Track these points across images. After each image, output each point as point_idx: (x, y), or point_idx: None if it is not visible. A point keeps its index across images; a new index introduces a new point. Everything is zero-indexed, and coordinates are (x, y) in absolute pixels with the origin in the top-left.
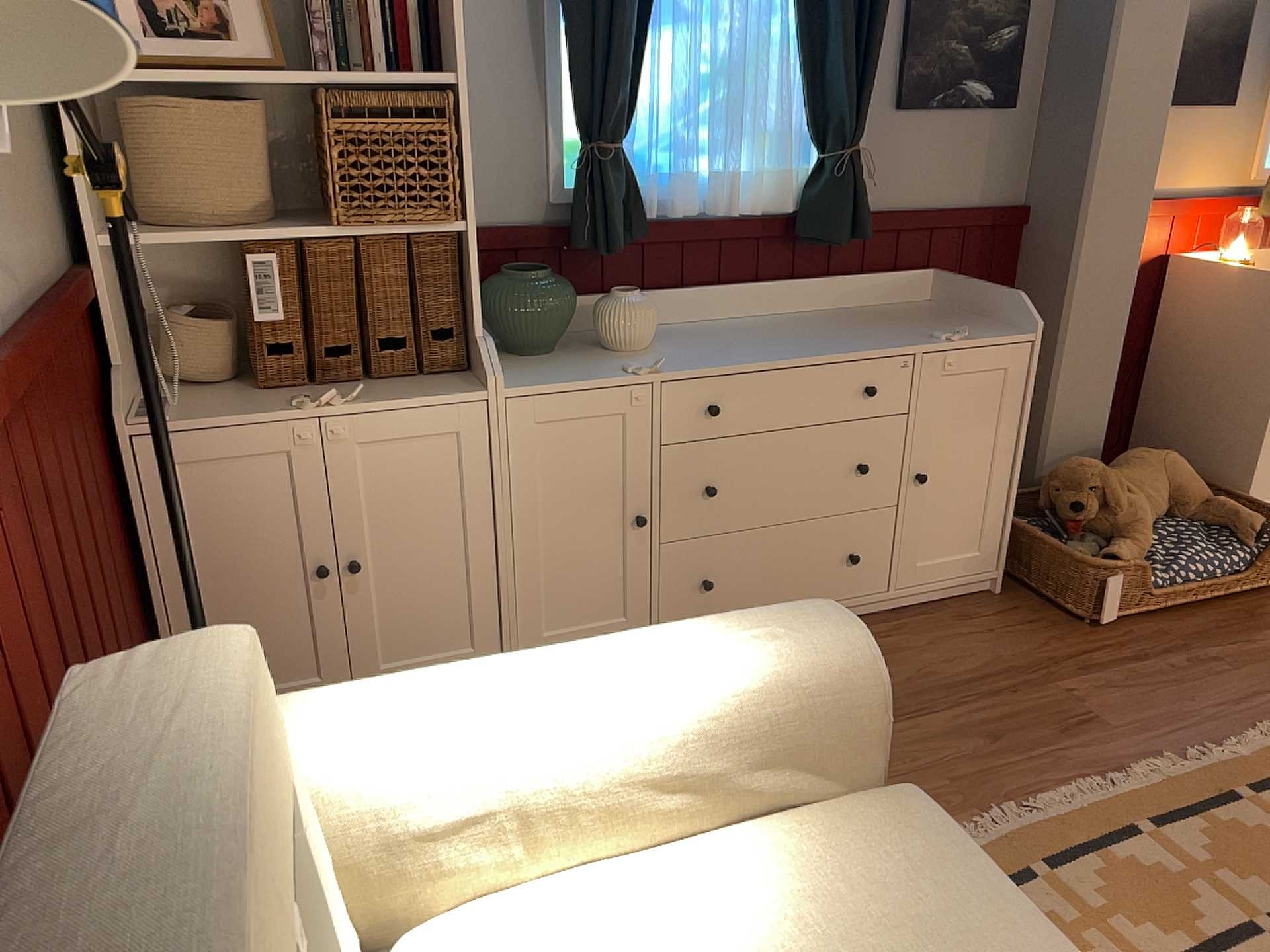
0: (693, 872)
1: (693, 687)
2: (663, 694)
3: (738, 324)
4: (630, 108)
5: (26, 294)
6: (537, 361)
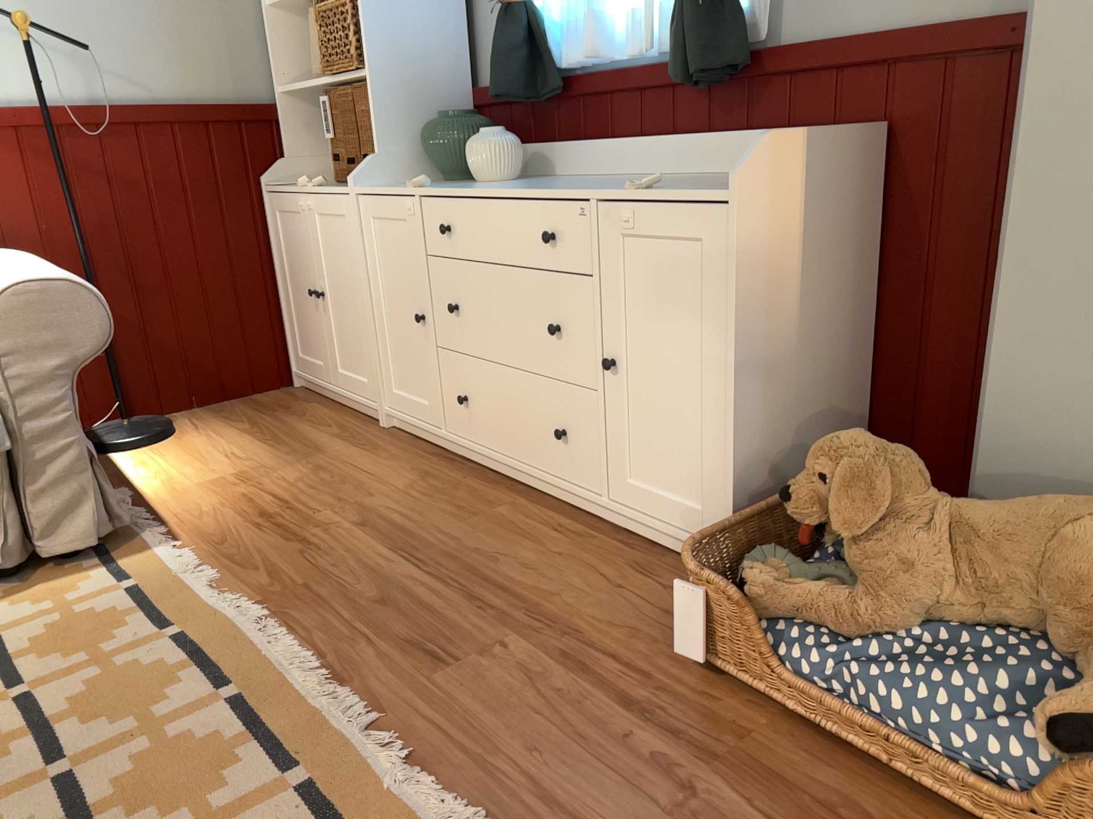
0: None
1: None
2: None
3: (617, 178)
4: None
5: (172, 101)
6: (433, 184)
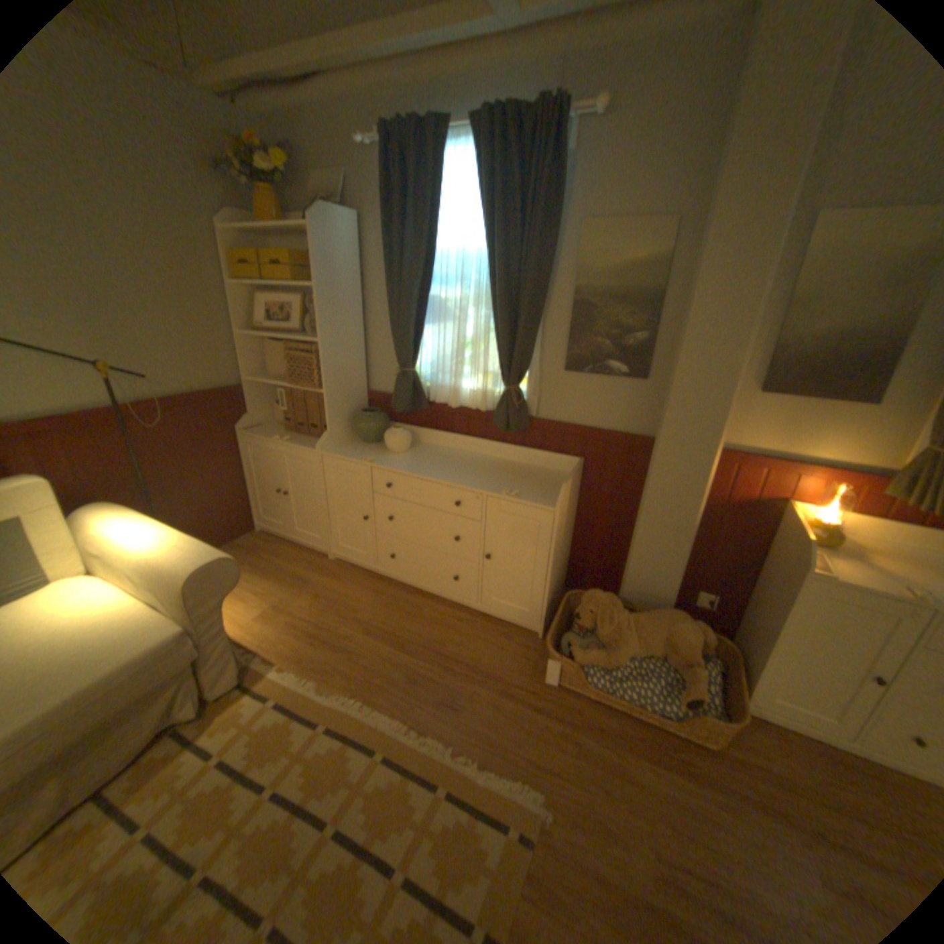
0: (116, 605)
1: (148, 555)
2: (142, 552)
3: (462, 455)
4: (414, 355)
5: (182, 390)
6: (360, 446)
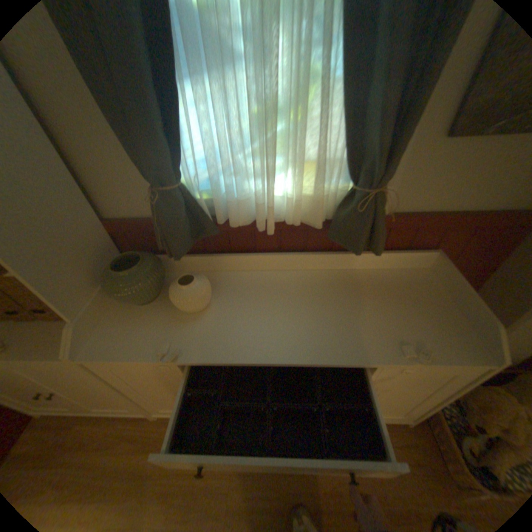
0: None
1: None
2: None
3: (283, 279)
4: (176, 154)
5: None
6: (135, 313)
